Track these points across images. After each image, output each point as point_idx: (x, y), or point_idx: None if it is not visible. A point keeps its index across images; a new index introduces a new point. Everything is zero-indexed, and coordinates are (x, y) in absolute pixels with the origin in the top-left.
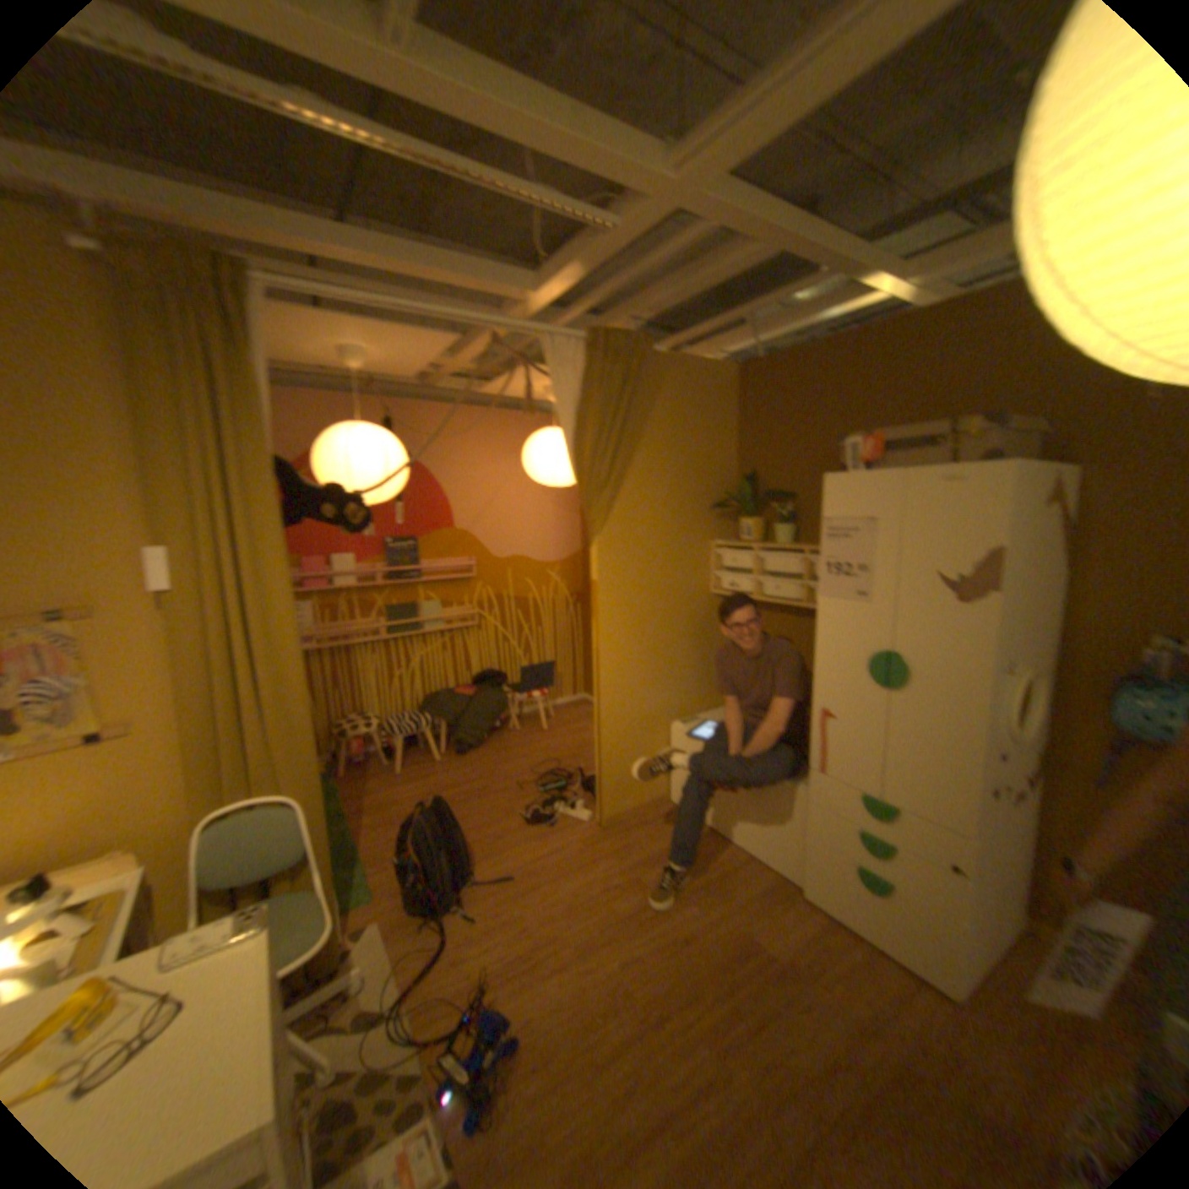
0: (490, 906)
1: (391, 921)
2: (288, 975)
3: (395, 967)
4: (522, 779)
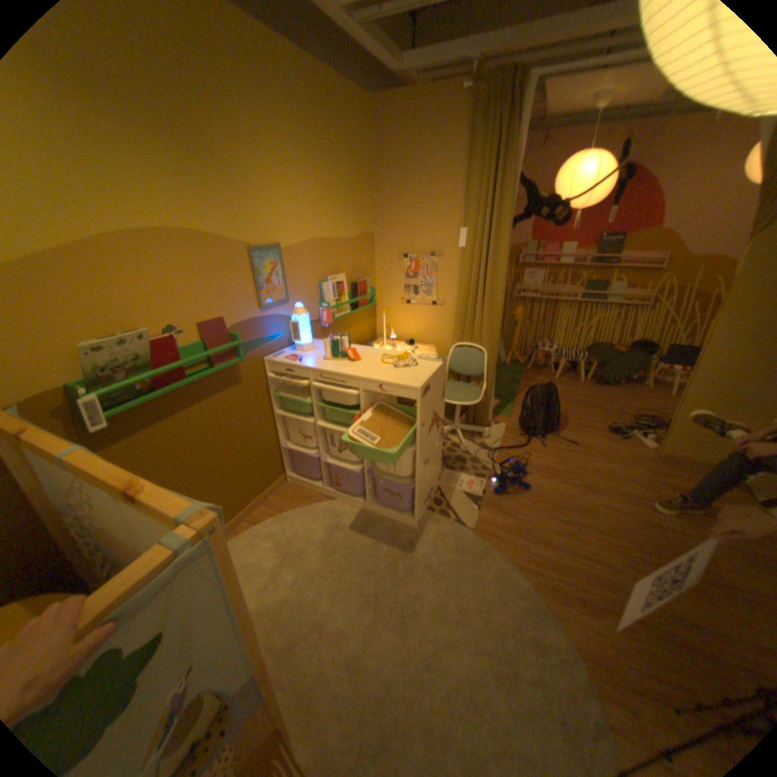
0: (558, 446)
1: (512, 426)
2: (459, 404)
3: (503, 439)
4: (627, 410)
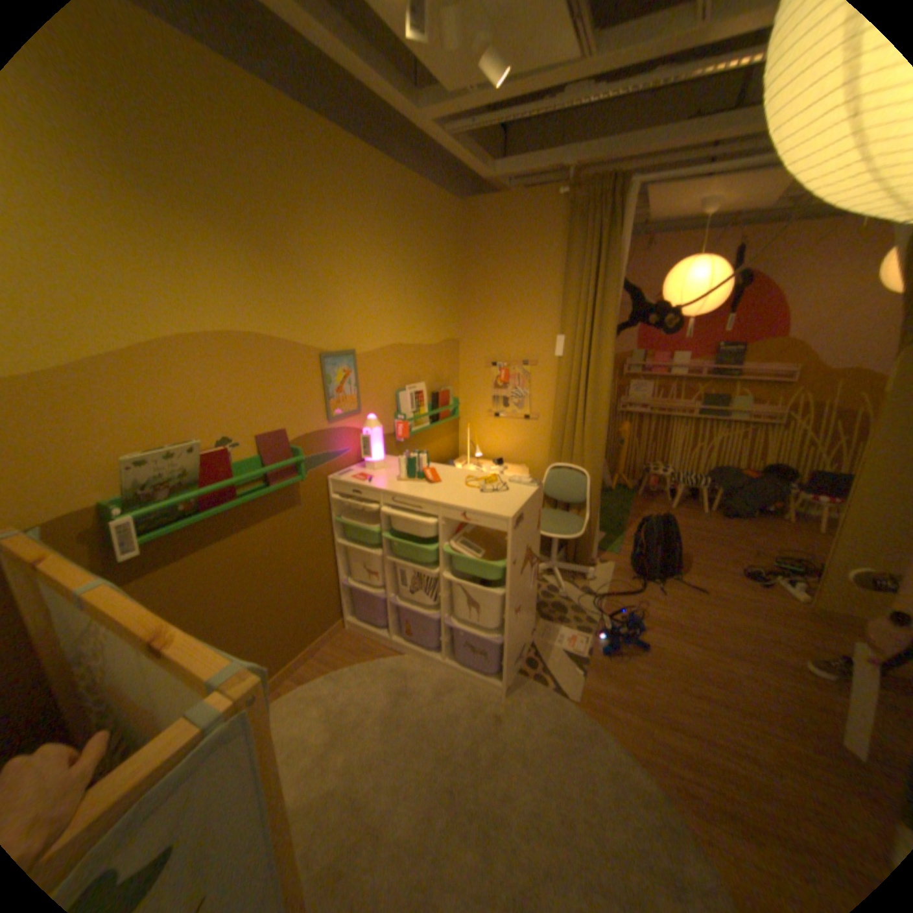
0: (681, 594)
1: (622, 566)
2: (557, 538)
3: (612, 583)
4: (766, 551)
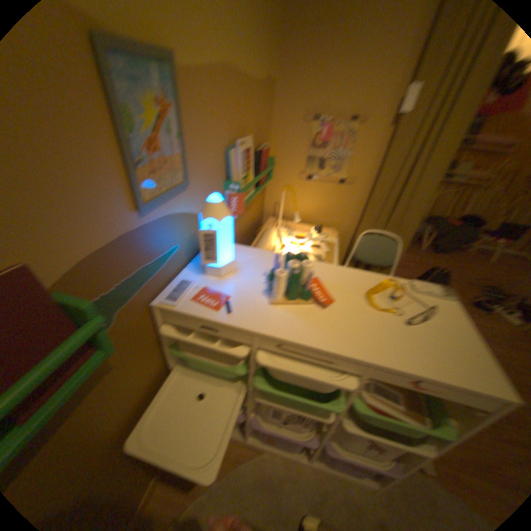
0: None
1: None
2: None
3: None
4: (472, 280)
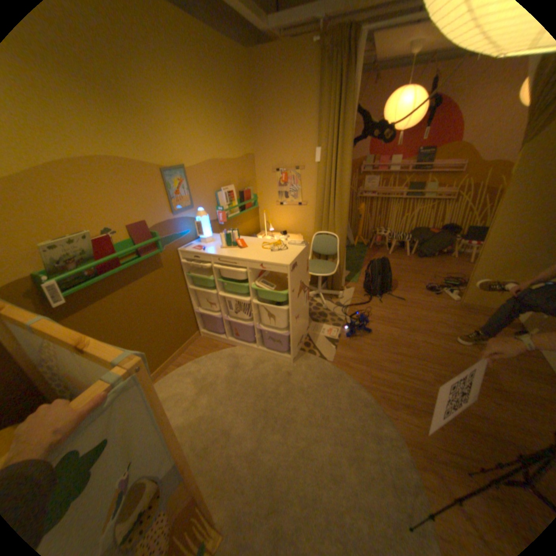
0: (390, 302)
1: (358, 289)
2: (320, 276)
3: (352, 299)
4: (439, 274)
